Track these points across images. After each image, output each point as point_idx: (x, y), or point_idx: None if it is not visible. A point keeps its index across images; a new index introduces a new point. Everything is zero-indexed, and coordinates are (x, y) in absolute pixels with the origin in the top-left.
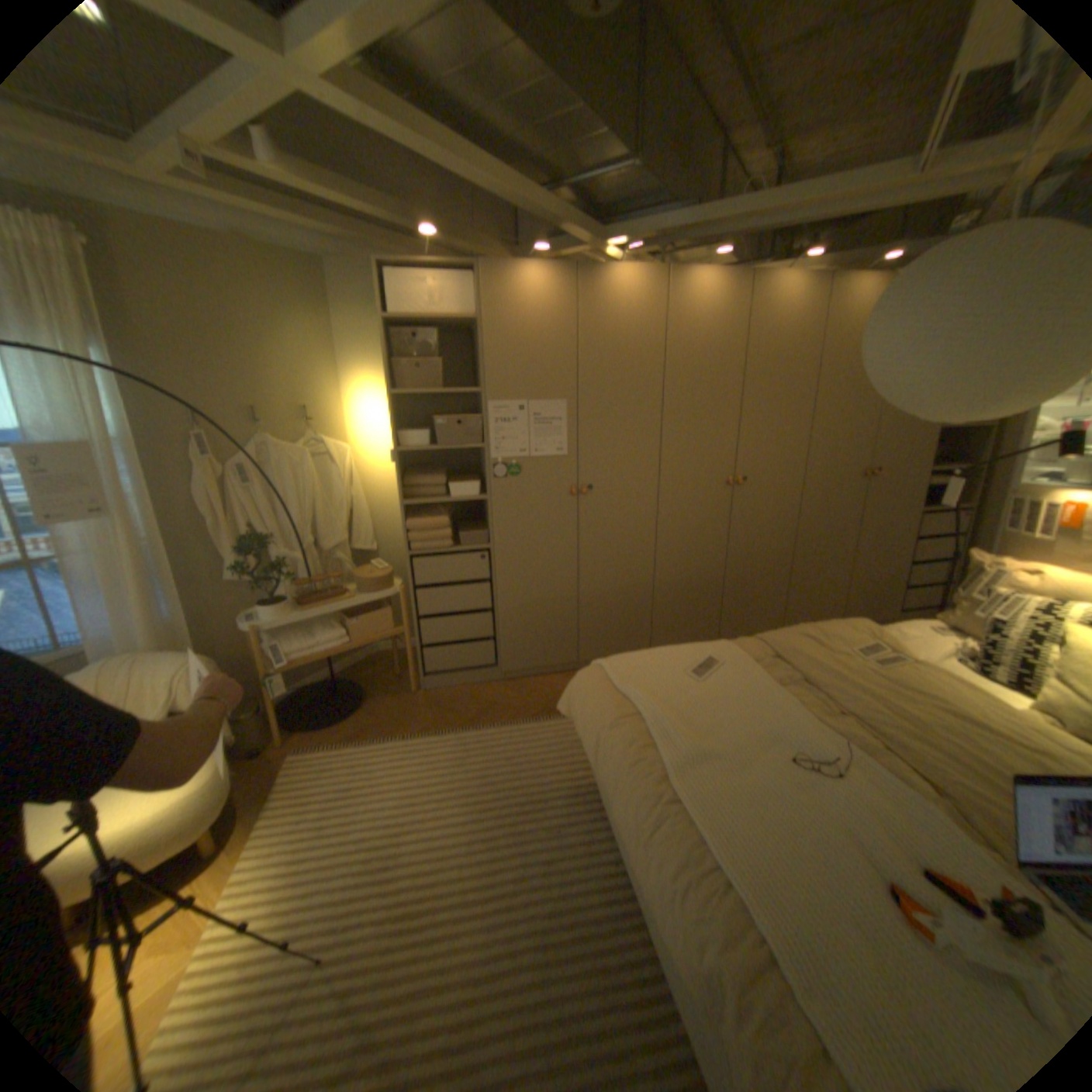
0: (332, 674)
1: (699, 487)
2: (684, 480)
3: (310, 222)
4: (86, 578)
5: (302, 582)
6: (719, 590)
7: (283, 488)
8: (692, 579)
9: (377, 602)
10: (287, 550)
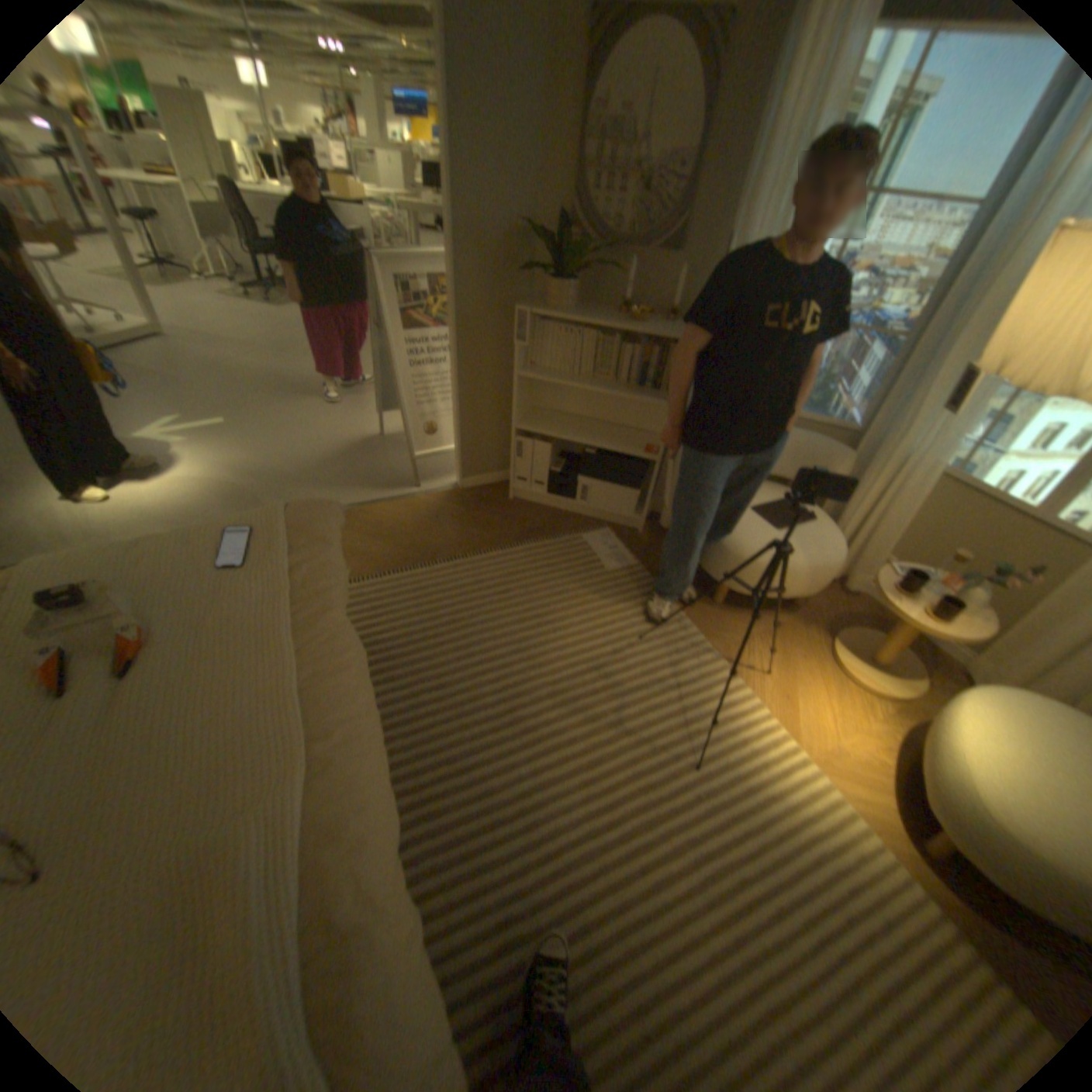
0: None
1: None
2: None
3: None
4: None
5: None
6: None
7: None
8: None
9: None
10: None
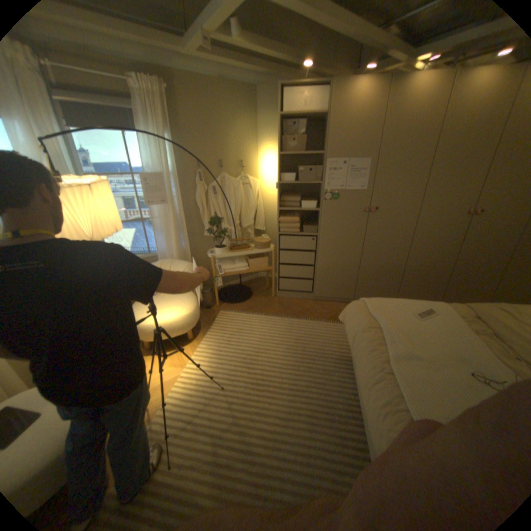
0: (240, 282)
1: (448, 213)
2: (438, 208)
3: (252, 67)
4: (159, 228)
5: (232, 240)
6: (448, 275)
7: (229, 198)
8: (431, 266)
9: (262, 254)
10: (228, 226)
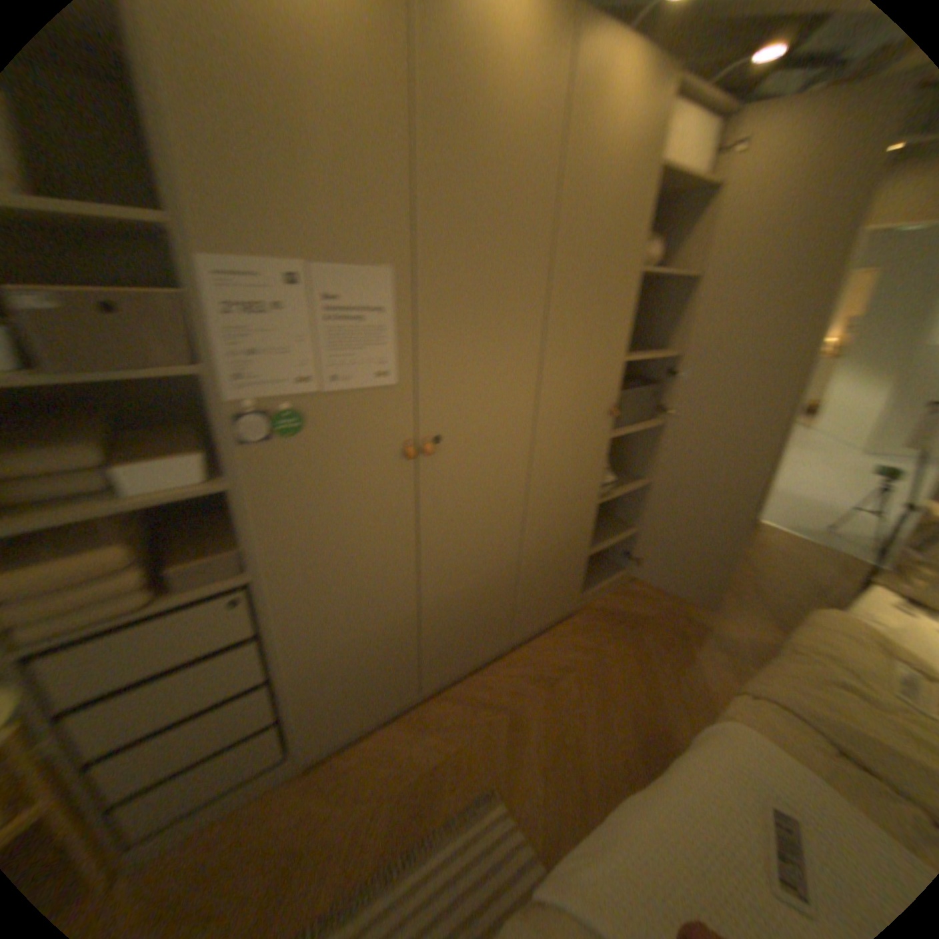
0: None
1: (583, 421)
2: (568, 412)
3: None
4: None
5: None
6: (589, 546)
7: None
8: (564, 542)
9: None
10: None
